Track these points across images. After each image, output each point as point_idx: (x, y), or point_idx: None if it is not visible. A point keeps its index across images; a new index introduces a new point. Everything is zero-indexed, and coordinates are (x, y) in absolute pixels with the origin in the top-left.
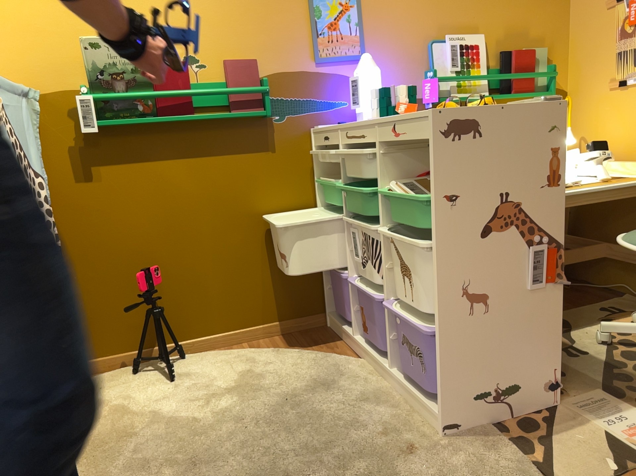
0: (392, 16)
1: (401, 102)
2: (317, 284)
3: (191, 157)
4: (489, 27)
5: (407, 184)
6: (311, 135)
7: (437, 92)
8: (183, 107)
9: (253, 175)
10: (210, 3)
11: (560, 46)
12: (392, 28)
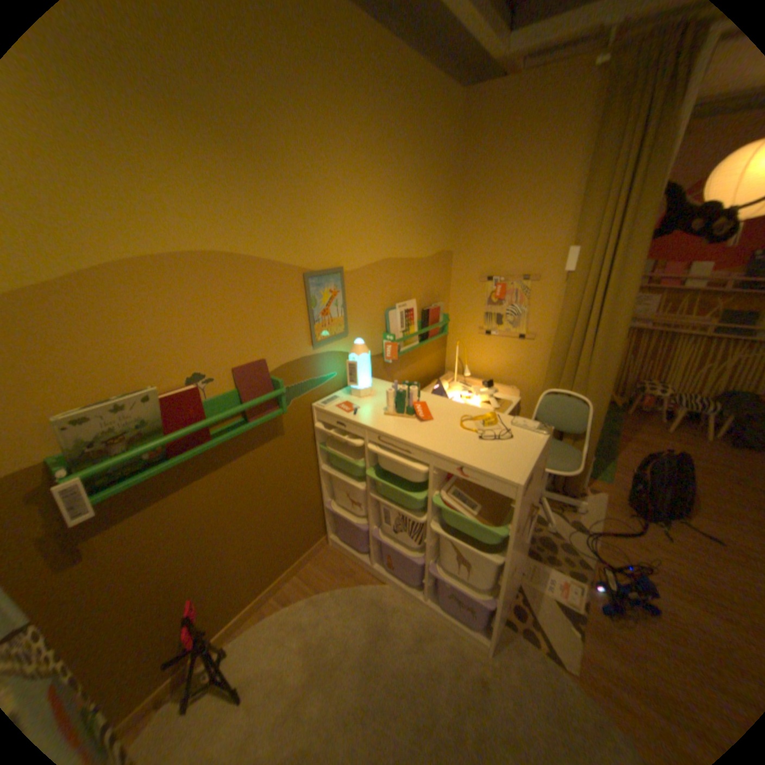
0: (364, 294)
1: (416, 402)
2: (319, 520)
3: (206, 475)
4: (416, 291)
5: (455, 492)
6: (312, 410)
7: (397, 352)
8: (199, 435)
9: (267, 463)
10: (211, 310)
11: (446, 297)
12: (364, 303)
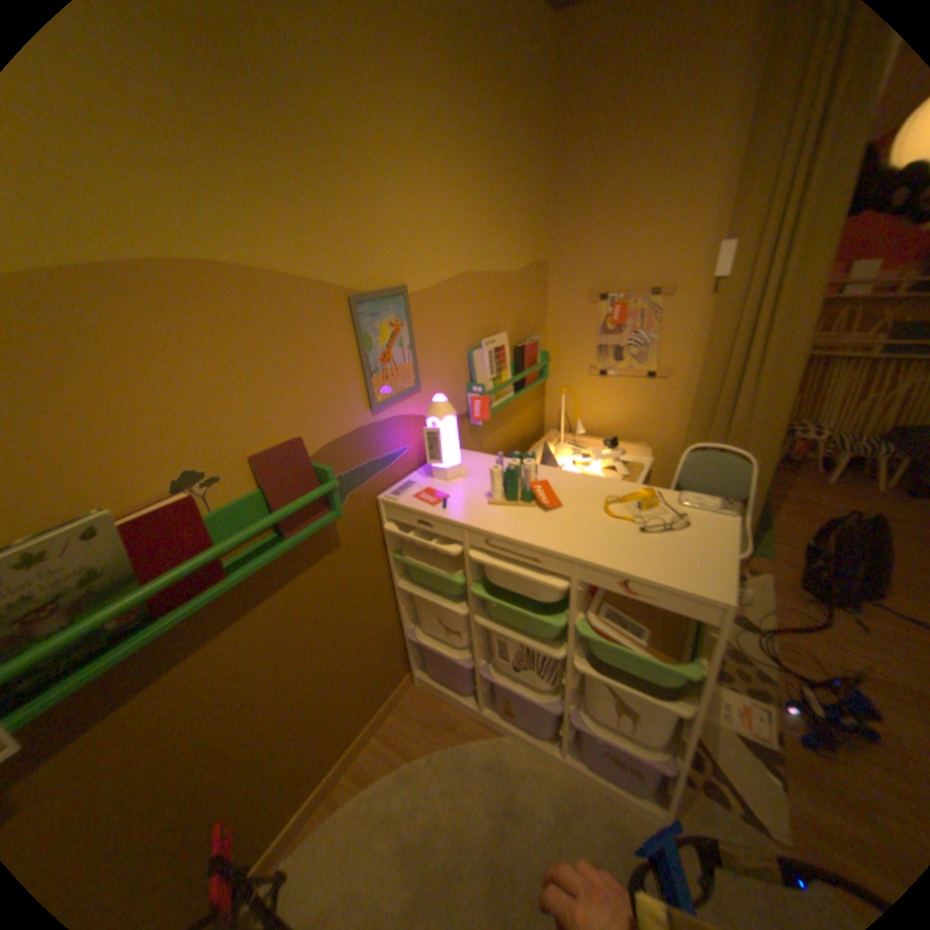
0: (439, 326)
1: (535, 482)
2: (400, 655)
3: (225, 629)
4: (506, 321)
5: (609, 613)
6: (378, 505)
7: (490, 410)
8: (204, 573)
9: (319, 592)
10: (201, 362)
11: (543, 328)
12: (440, 341)
